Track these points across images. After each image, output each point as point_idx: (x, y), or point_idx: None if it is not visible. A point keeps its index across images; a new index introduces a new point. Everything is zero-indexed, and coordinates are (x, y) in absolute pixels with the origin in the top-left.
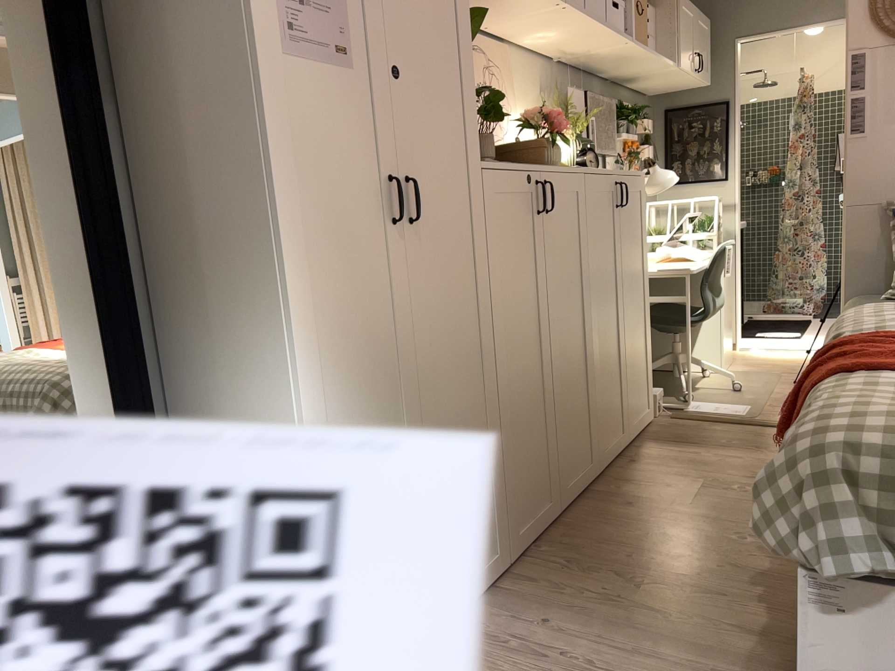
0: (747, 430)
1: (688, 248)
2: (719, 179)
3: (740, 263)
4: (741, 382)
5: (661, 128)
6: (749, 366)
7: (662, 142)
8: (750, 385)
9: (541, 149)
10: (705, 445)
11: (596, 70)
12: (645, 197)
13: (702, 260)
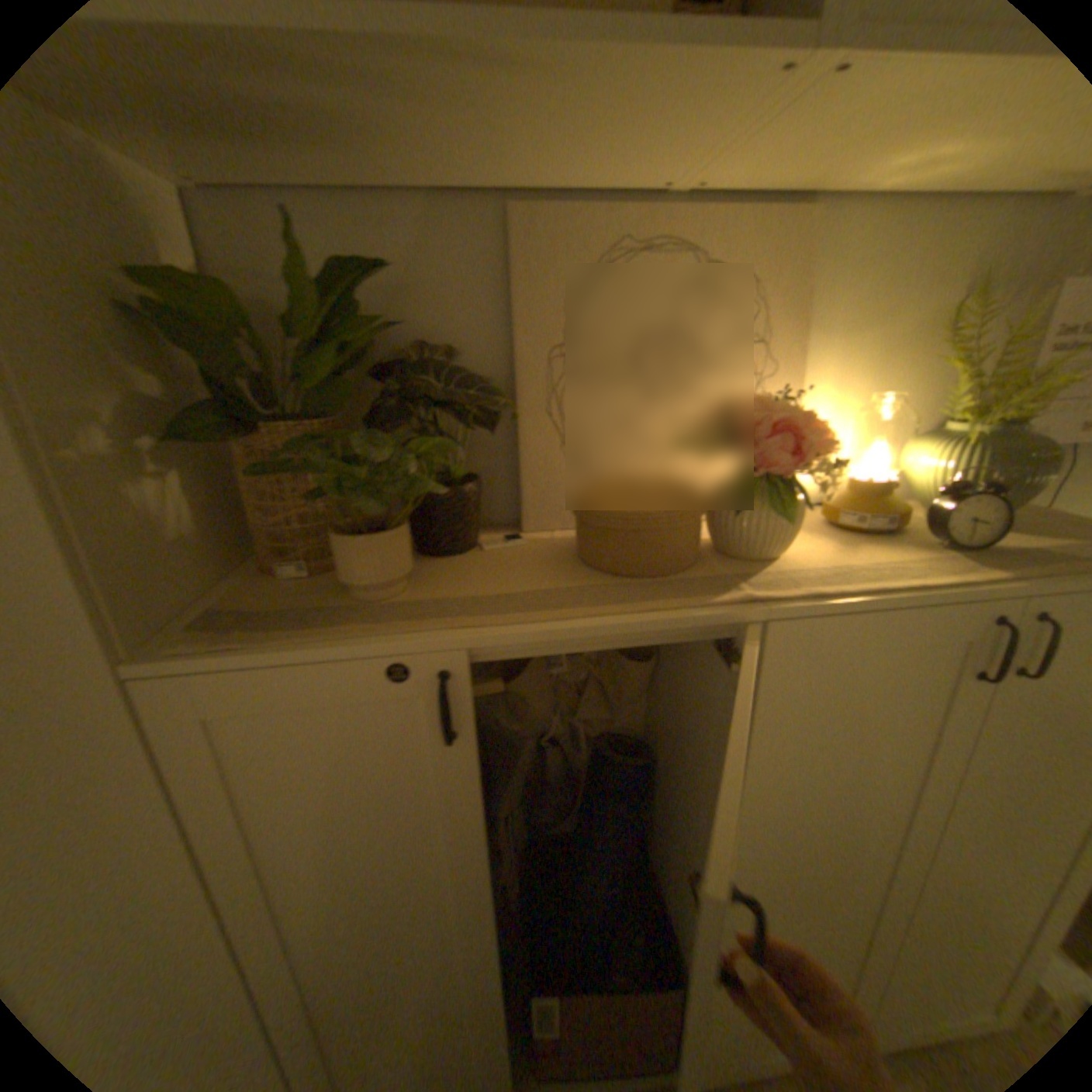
0: None
1: None
2: None
3: None
4: None
5: None
6: None
7: None
8: None
9: (644, 531)
10: None
11: None
12: None
13: None
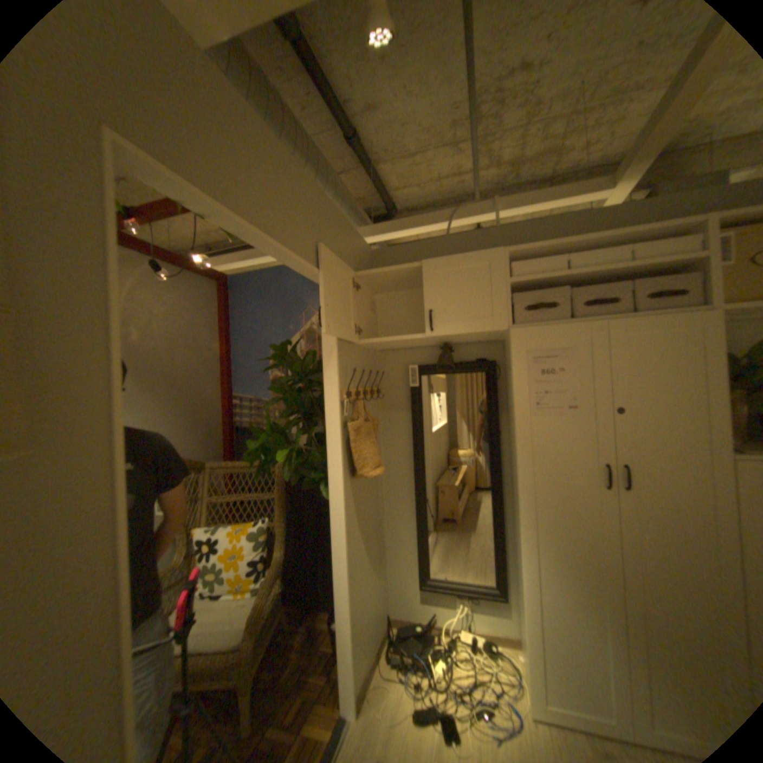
0: None
1: None
2: None
3: None
4: None
5: None
6: None
7: None
8: None
9: None
10: None
11: None
12: None
13: None
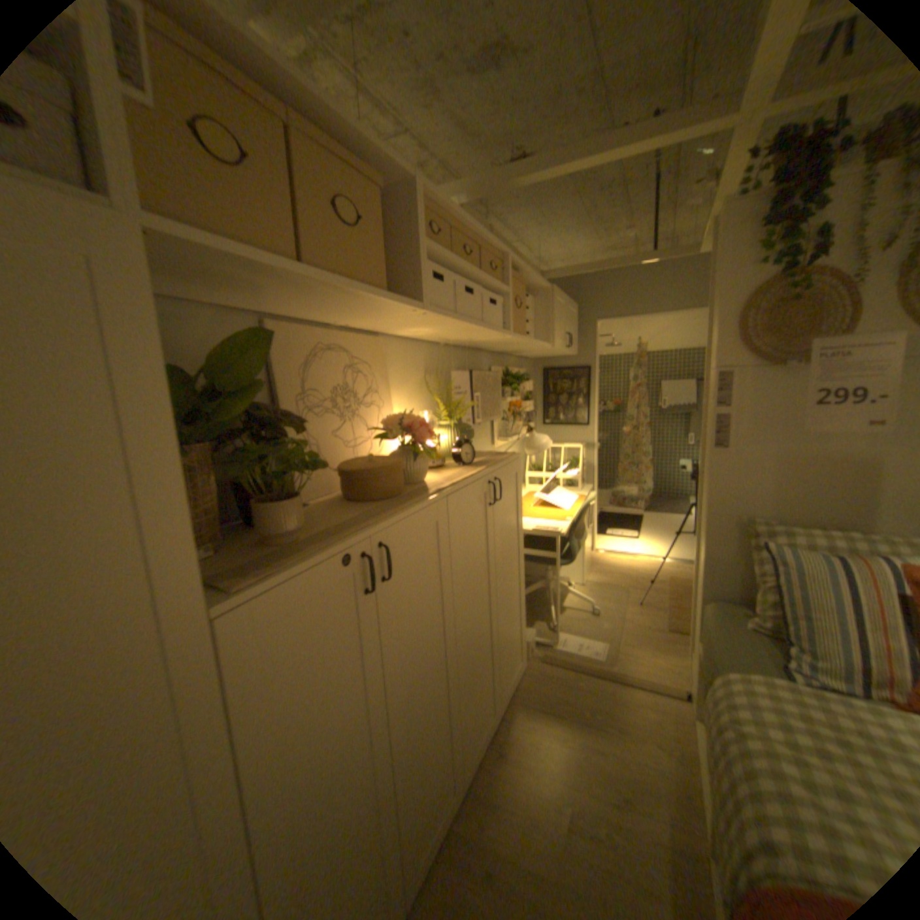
0: (606, 691)
1: (558, 491)
2: (583, 423)
3: (597, 487)
4: (598, 607)
5: (540, 381)
6: (603, 576)
7: (540, 392)
8: (604, 607)
9: (394, 473)
10: (570, 720)
11: (483, 347)
12: (520, 476)
13: (569, 508)
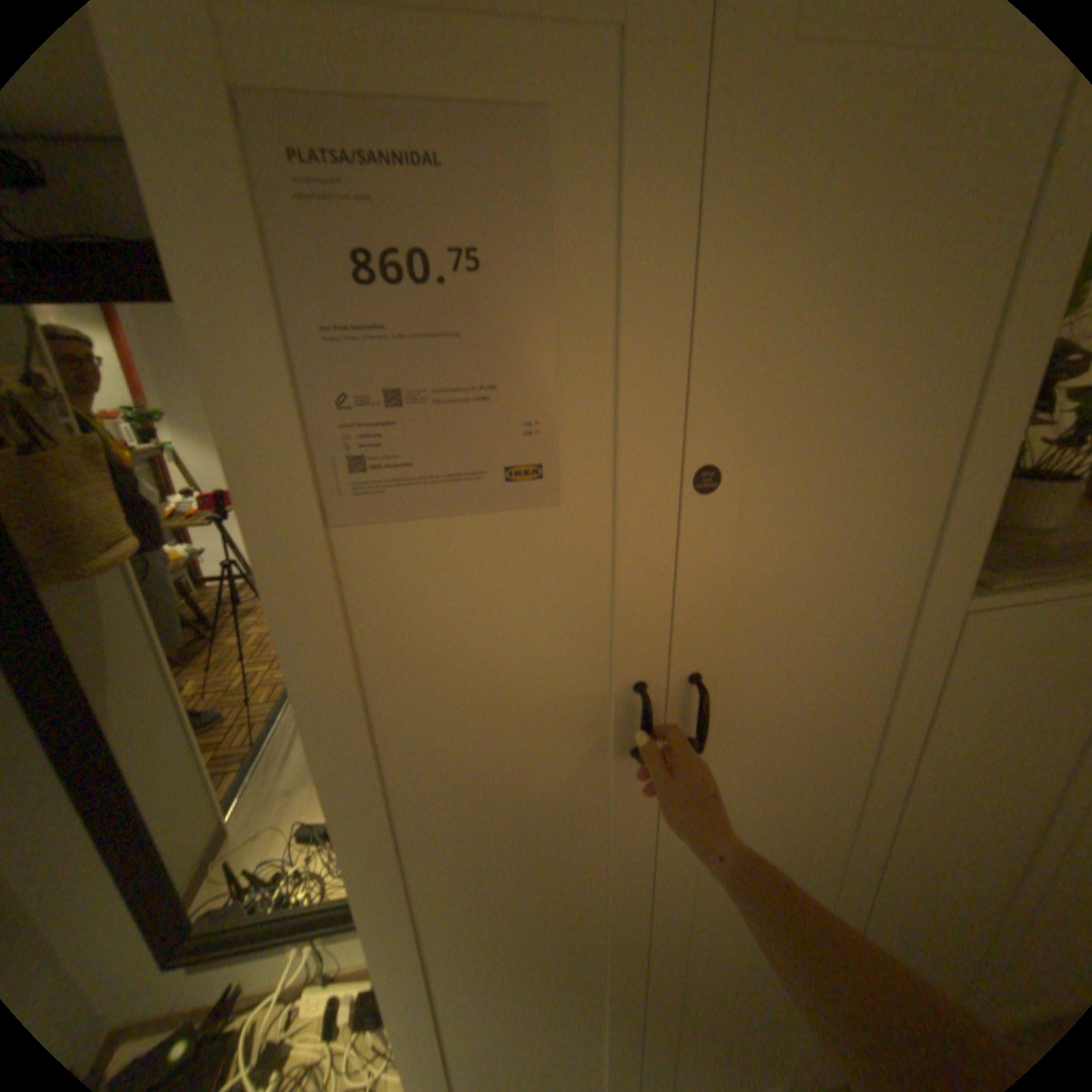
0: None
1: None
2: None
3: None
4: None
5: None
6: None
7: None
8: None
9: None
10: None
11: None
12: None
13: None
